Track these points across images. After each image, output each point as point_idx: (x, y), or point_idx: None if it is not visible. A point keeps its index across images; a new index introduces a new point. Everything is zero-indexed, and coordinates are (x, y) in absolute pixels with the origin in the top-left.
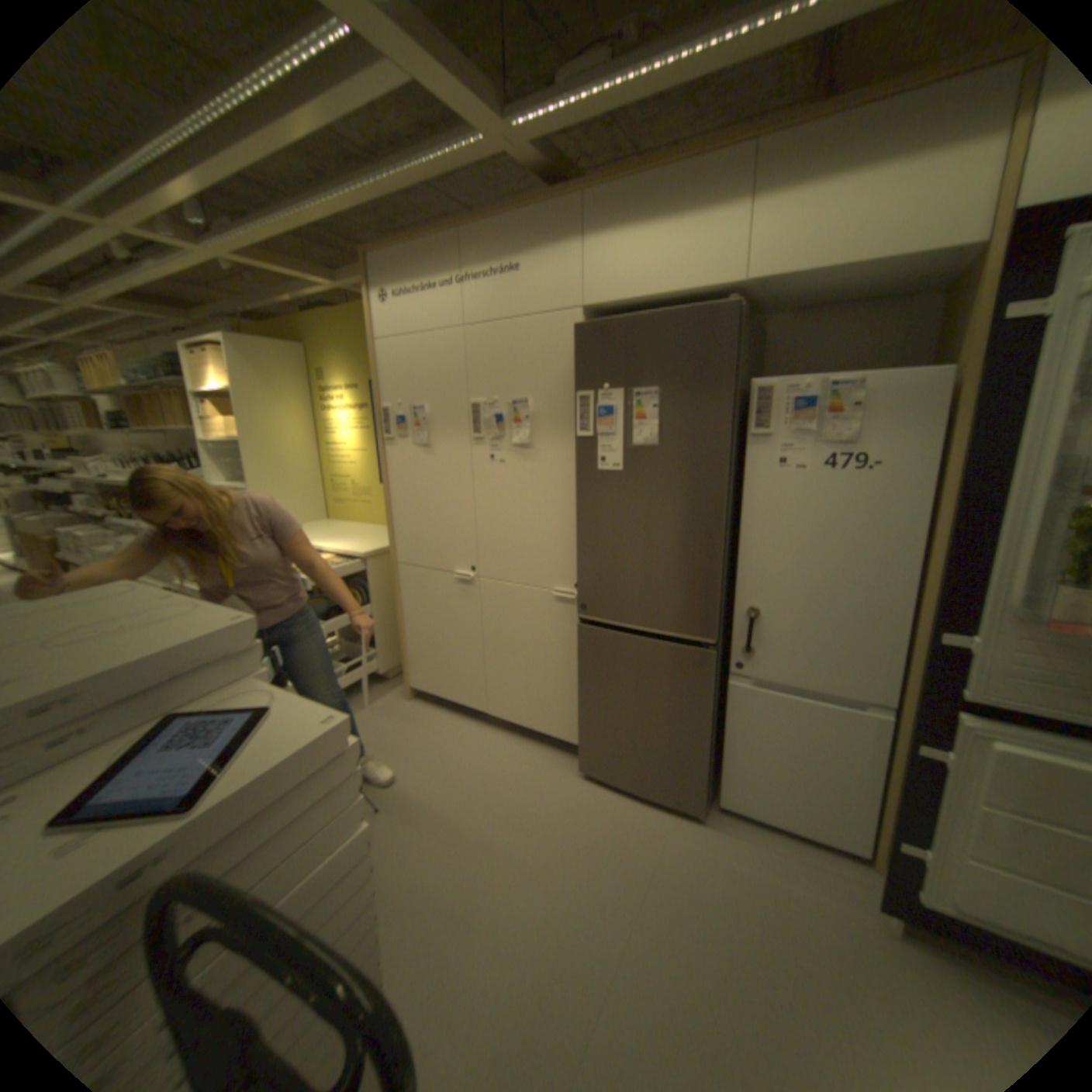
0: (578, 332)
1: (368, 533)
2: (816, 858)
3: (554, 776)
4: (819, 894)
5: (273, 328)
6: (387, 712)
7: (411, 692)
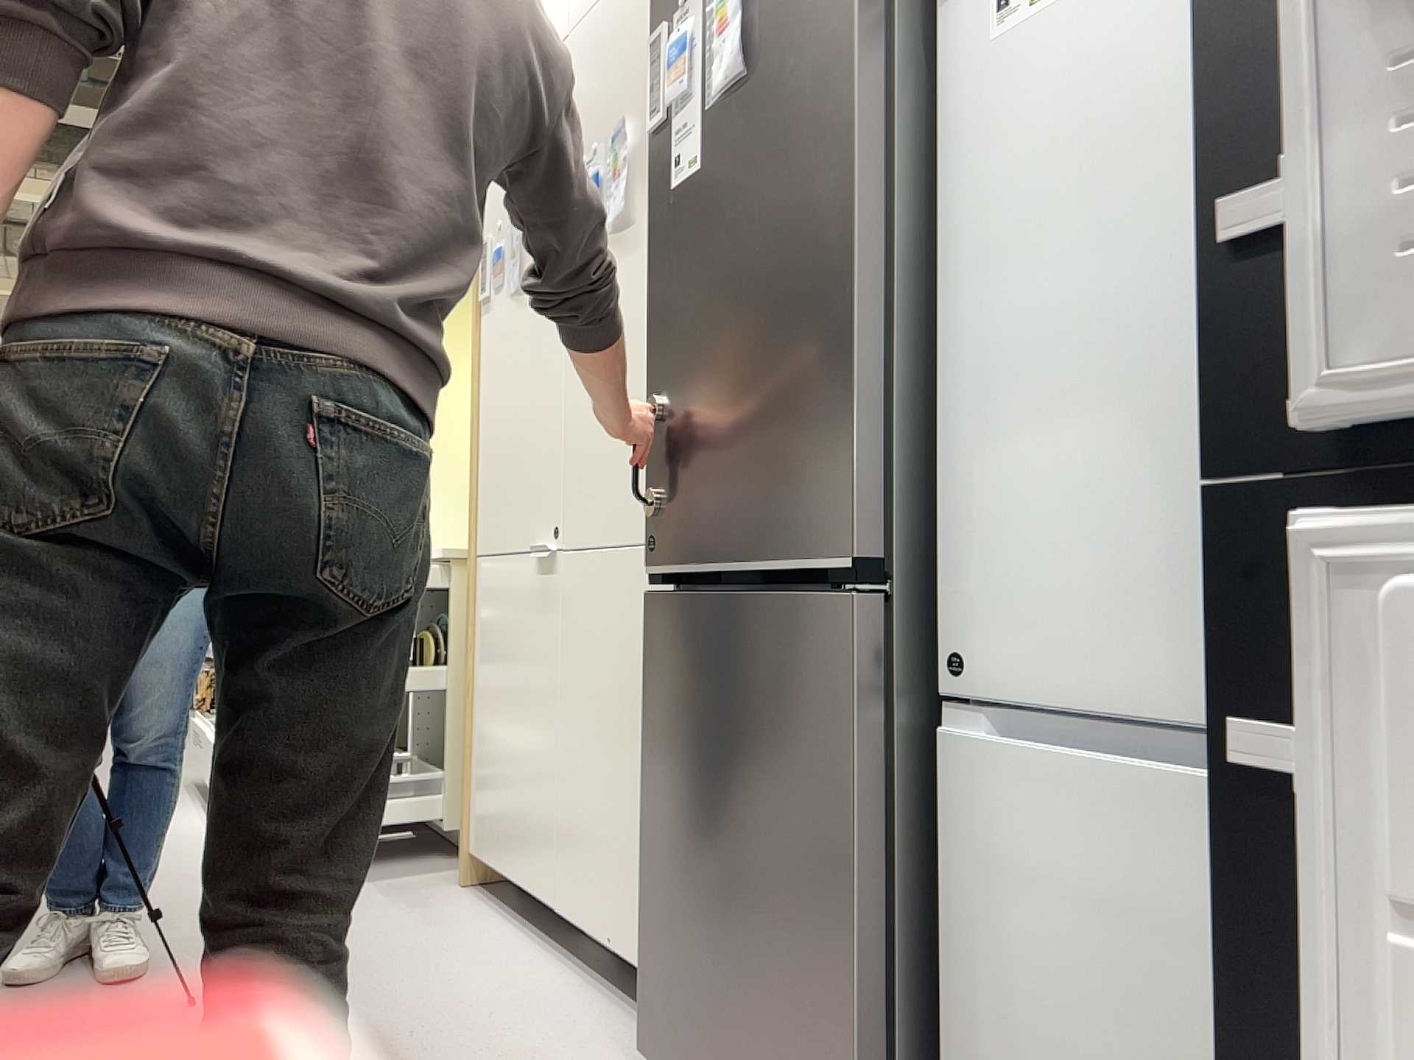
0: None
1: None
2: None
3: None
4: None
5: None
6: (401, 893)
7: (469, 867)
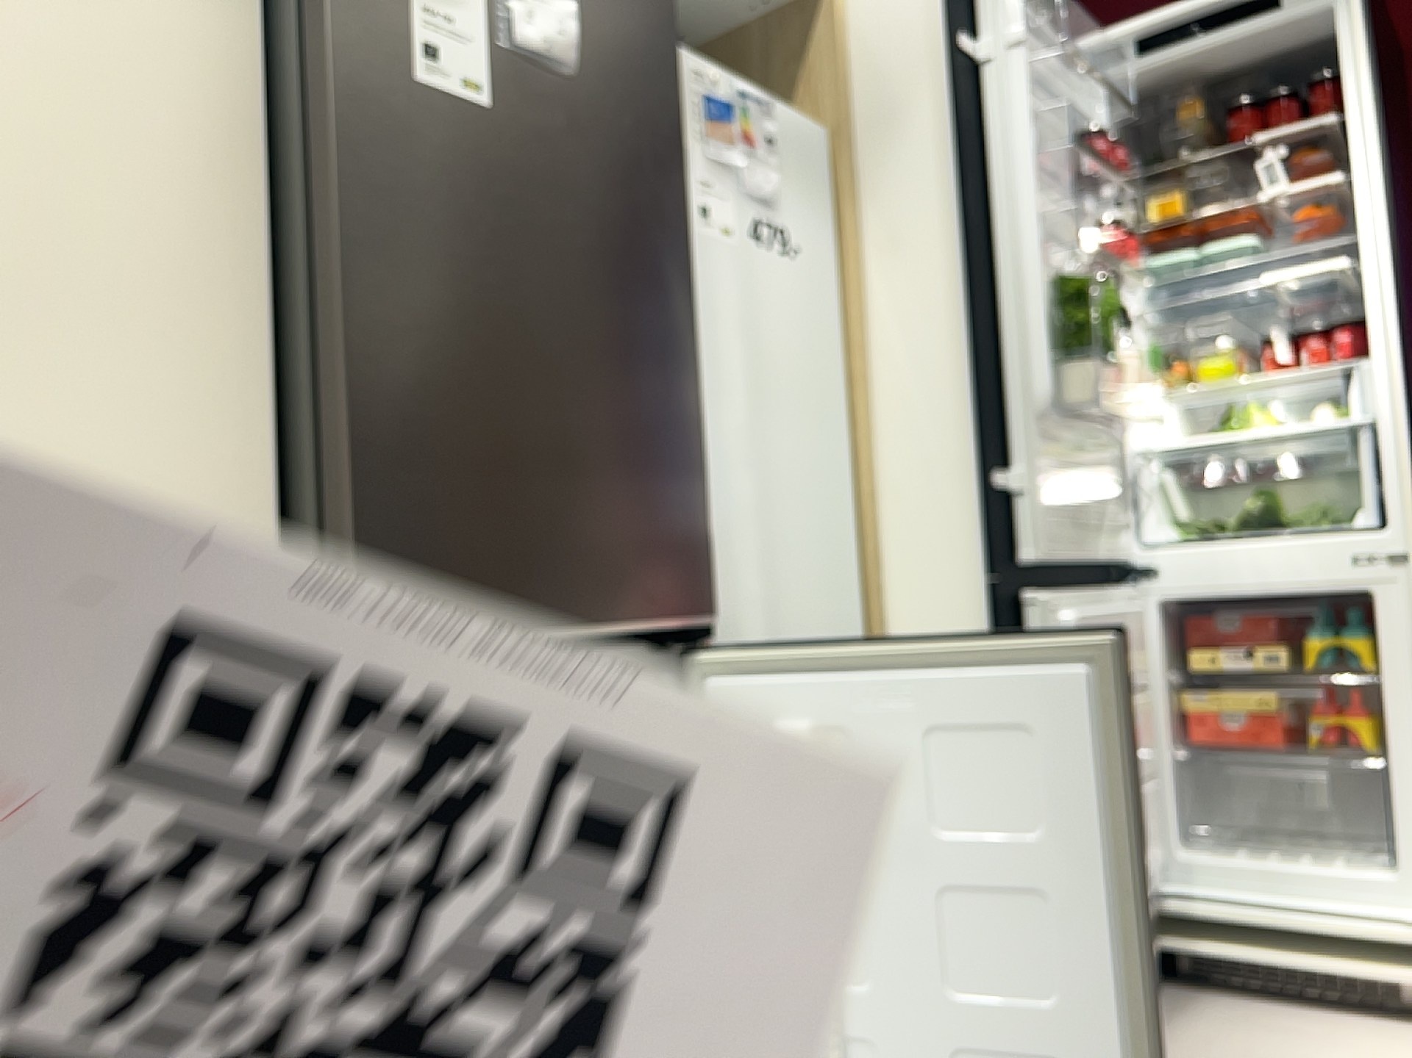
0: None
1: None
2: None
3: None
4: None
5: None
6: None
7: None
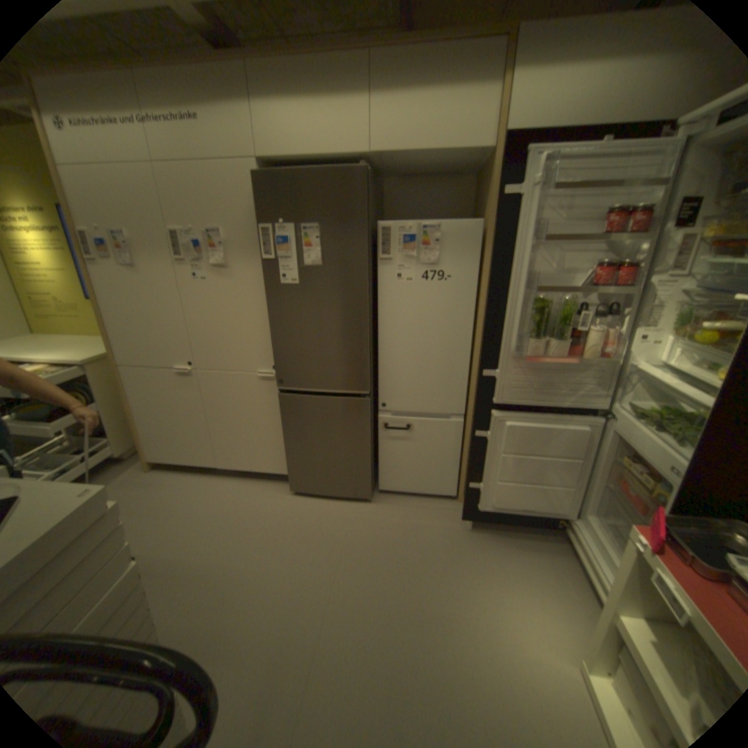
0: (254, 178)
1: (80, 343)
2: (430, 503)
3: (273, 498)
4: (433, 521)
5: None
6: (127, 485)
7: (147, 466)
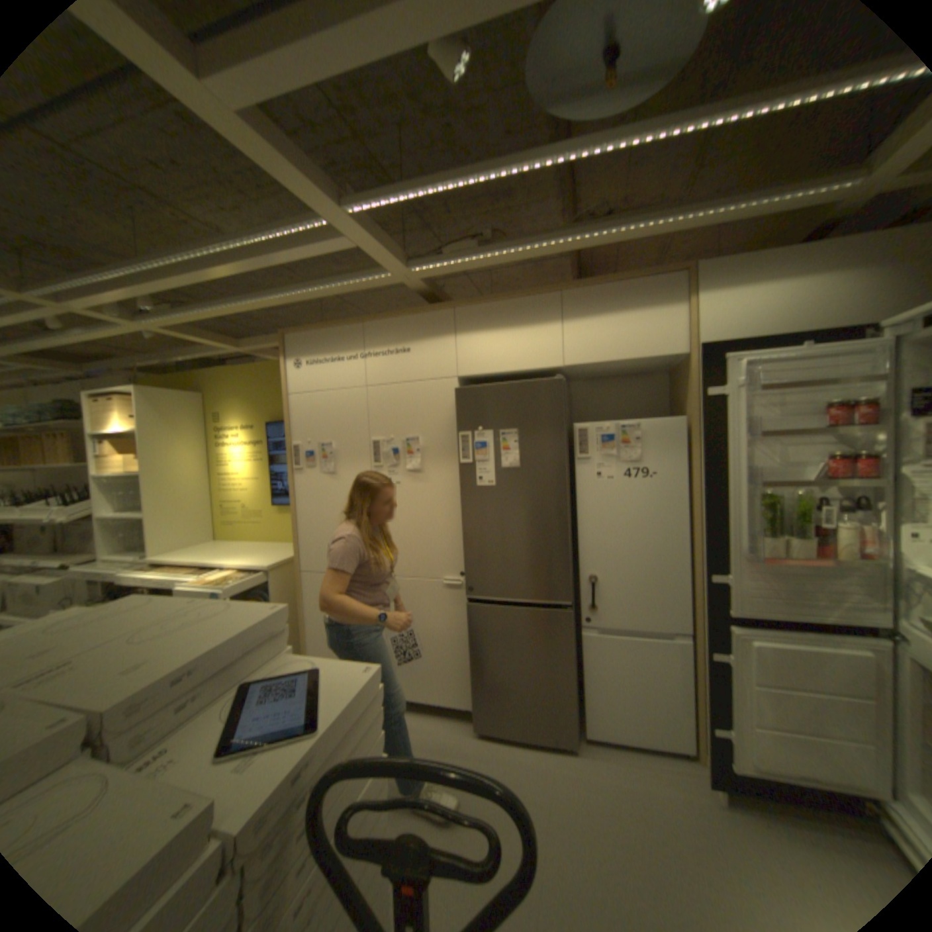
0: (456, 393)
1: (260, 549)
2: (660, 764)
3: (453, 741)
4: (669, 790)
5: (172, 379)
6: None
7: None
